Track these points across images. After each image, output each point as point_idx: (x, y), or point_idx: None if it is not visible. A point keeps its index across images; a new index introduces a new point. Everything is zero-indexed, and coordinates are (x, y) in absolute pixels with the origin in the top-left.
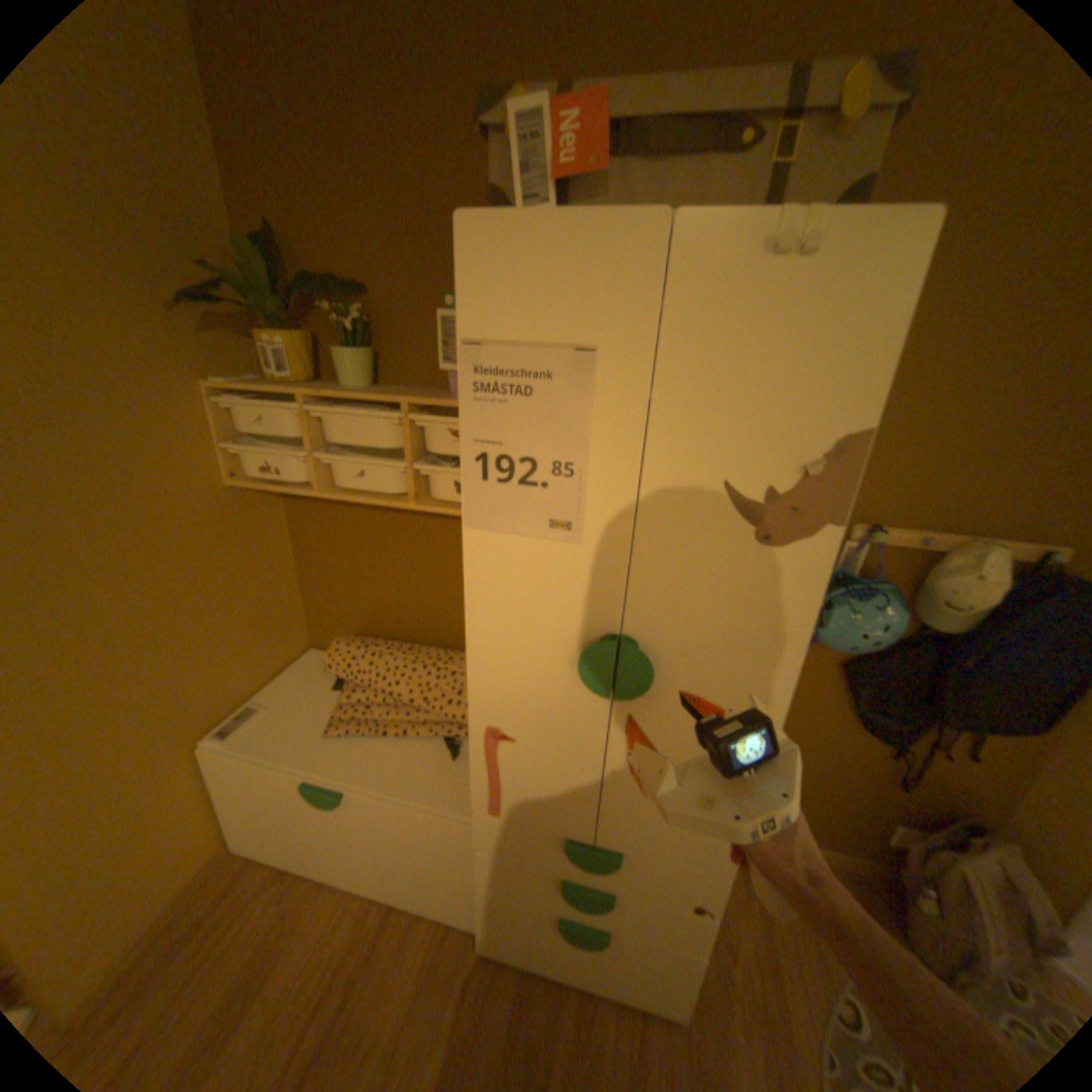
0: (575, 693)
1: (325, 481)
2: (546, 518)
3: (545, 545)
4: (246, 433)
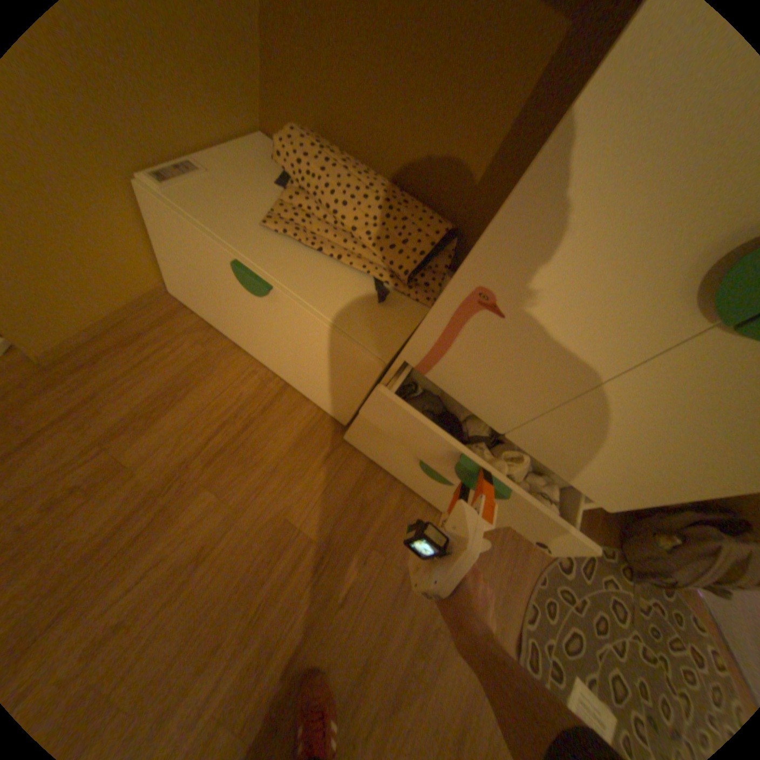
0: (663, 295)
1: None
2: None
3: None
4: None
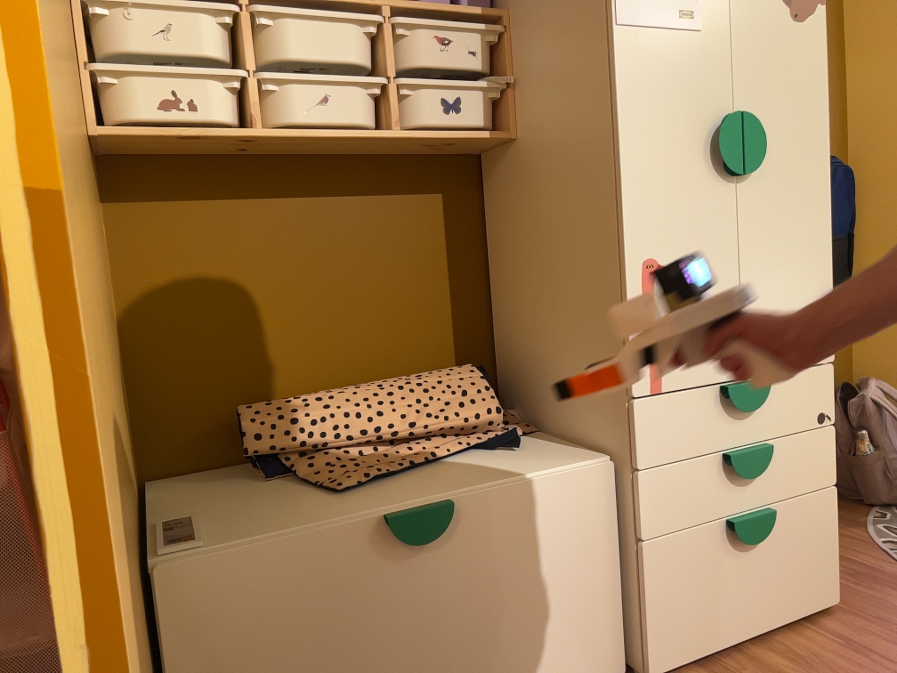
0: (711, 187)
1: (251, 126)
2: (676, 9)
3: (676, 35)
4: (131, 56)
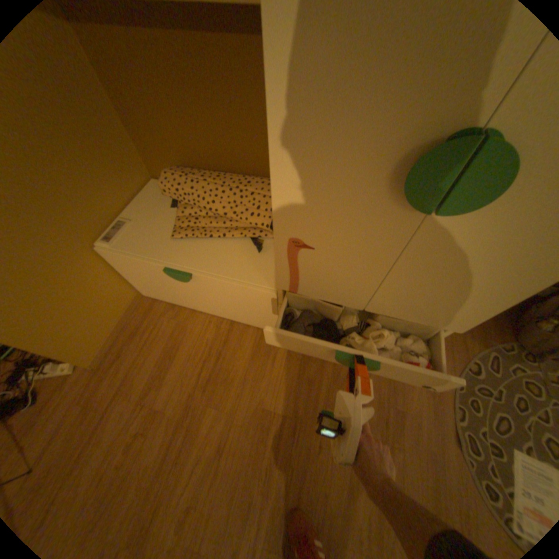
0: (386, 208)
1: None
2: None
3: None
4: None
